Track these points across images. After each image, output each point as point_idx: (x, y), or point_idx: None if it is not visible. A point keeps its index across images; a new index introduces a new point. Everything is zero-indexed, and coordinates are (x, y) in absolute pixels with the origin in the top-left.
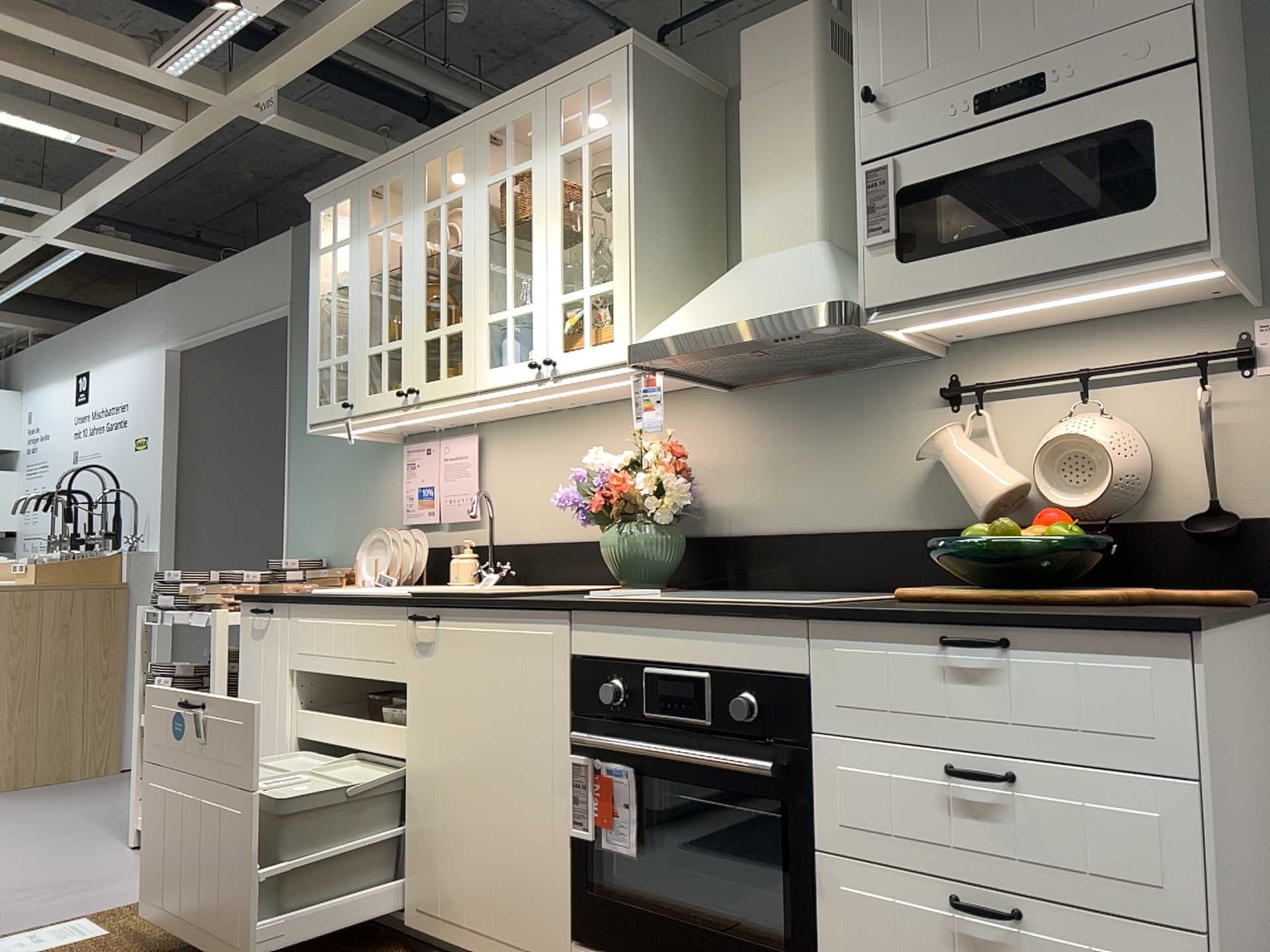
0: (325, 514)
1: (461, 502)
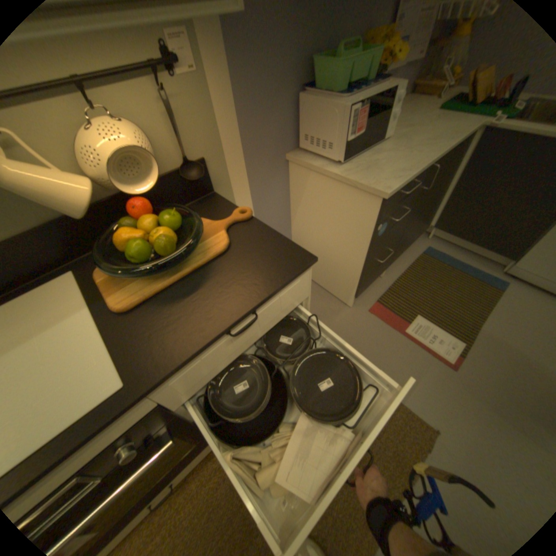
0: None
1: None
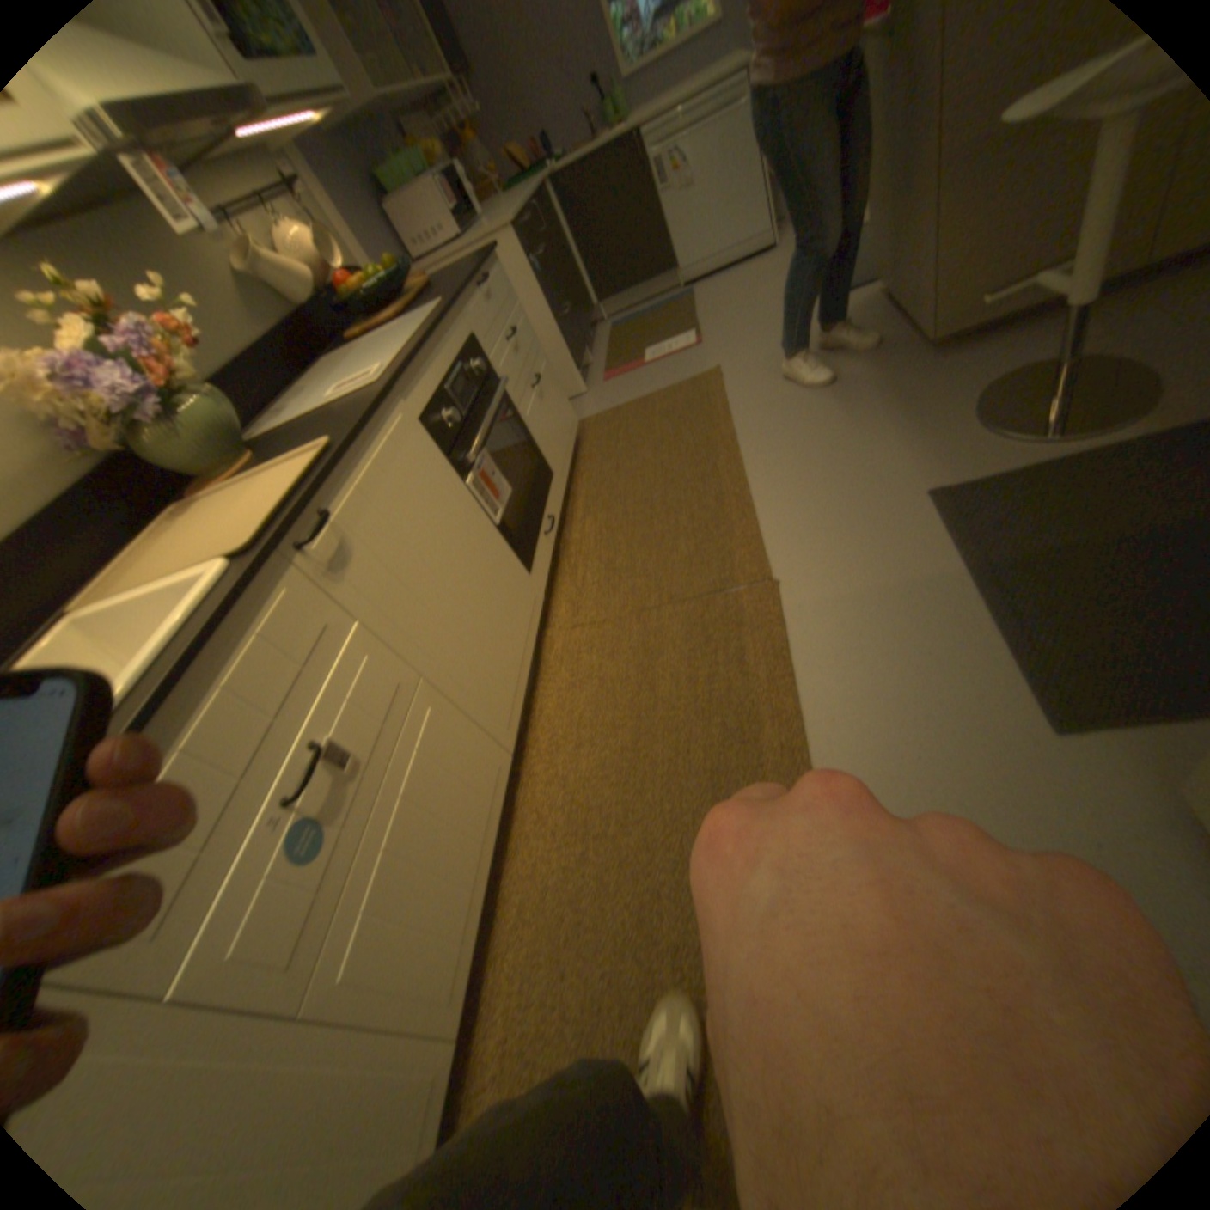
0: None
1: None
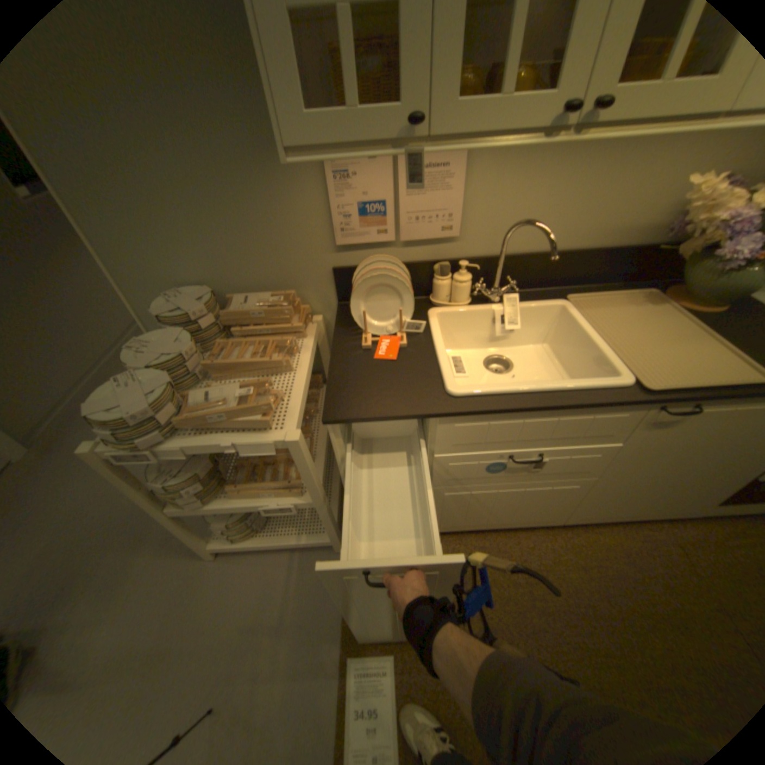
0: (174, 236)
1: (437, 219)
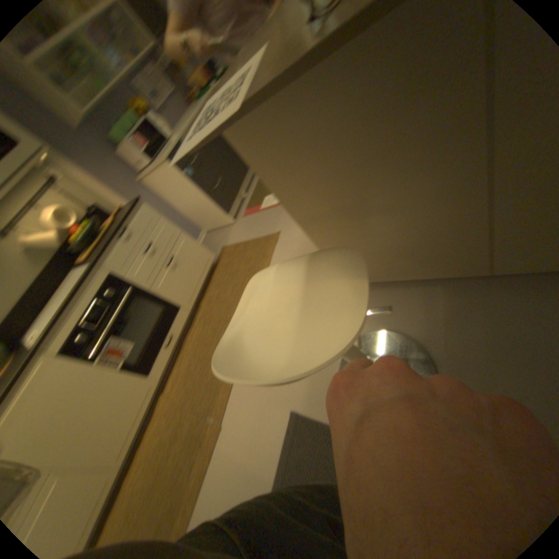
0: None
1: None
